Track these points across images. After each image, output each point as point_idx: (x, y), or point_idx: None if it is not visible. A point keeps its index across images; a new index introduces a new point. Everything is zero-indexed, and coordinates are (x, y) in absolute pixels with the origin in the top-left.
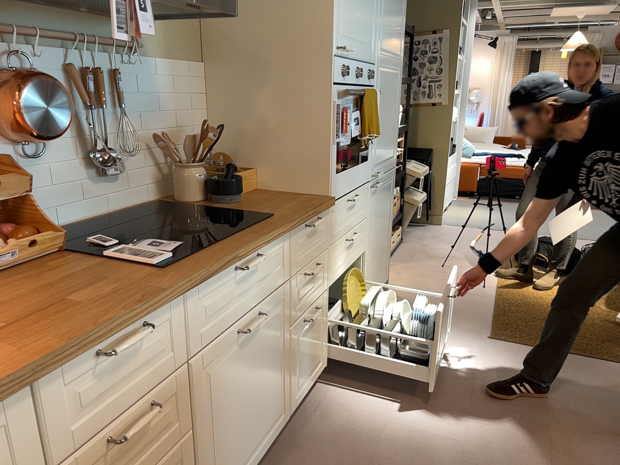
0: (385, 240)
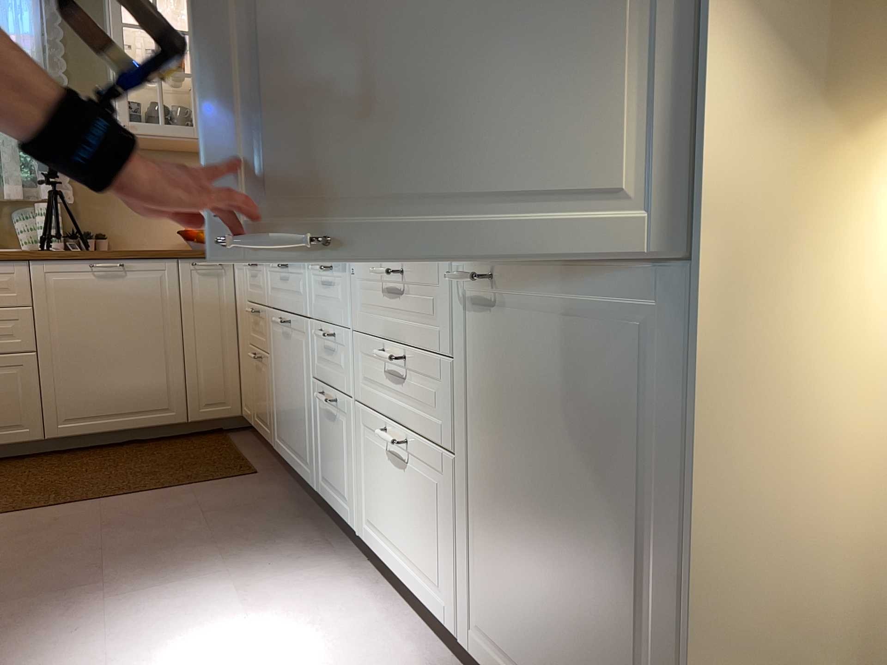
0: (618, 598)
